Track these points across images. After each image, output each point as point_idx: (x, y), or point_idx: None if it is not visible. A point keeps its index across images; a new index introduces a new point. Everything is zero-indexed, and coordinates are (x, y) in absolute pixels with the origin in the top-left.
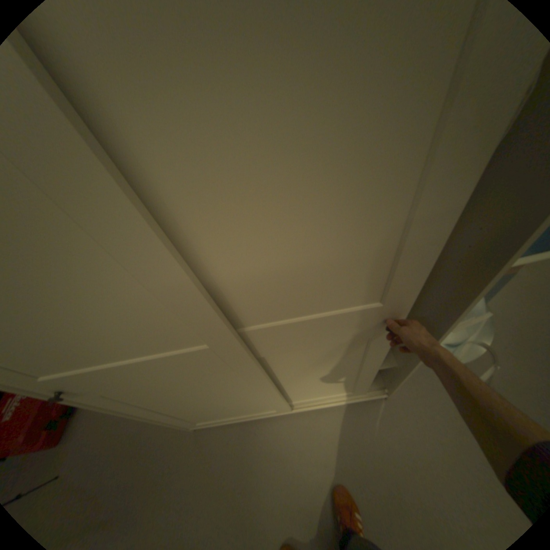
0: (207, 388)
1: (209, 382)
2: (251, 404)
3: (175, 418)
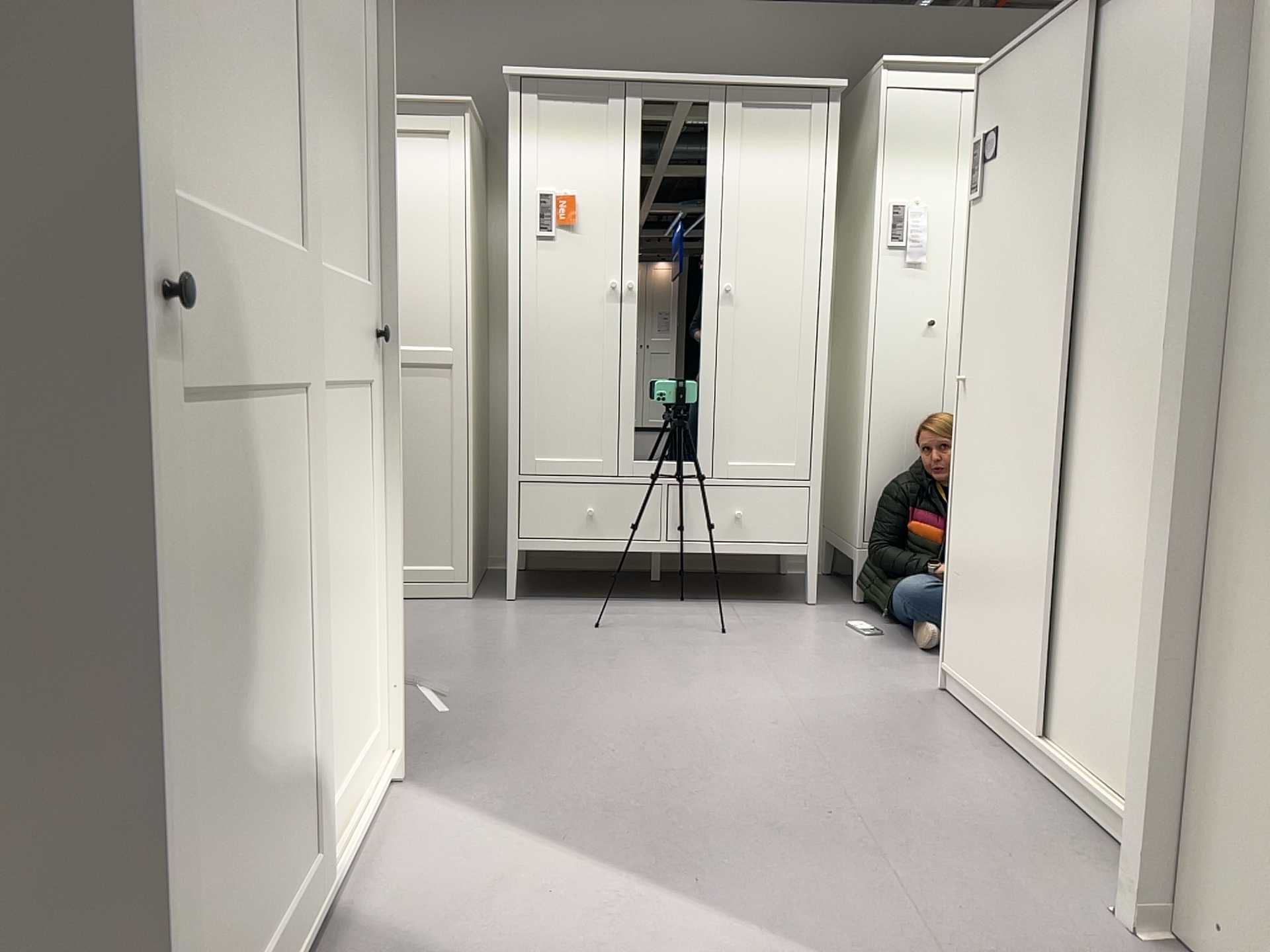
0: (268, 501)
1: (273, 461)
2: (291, 739)
3: (181, 883)
